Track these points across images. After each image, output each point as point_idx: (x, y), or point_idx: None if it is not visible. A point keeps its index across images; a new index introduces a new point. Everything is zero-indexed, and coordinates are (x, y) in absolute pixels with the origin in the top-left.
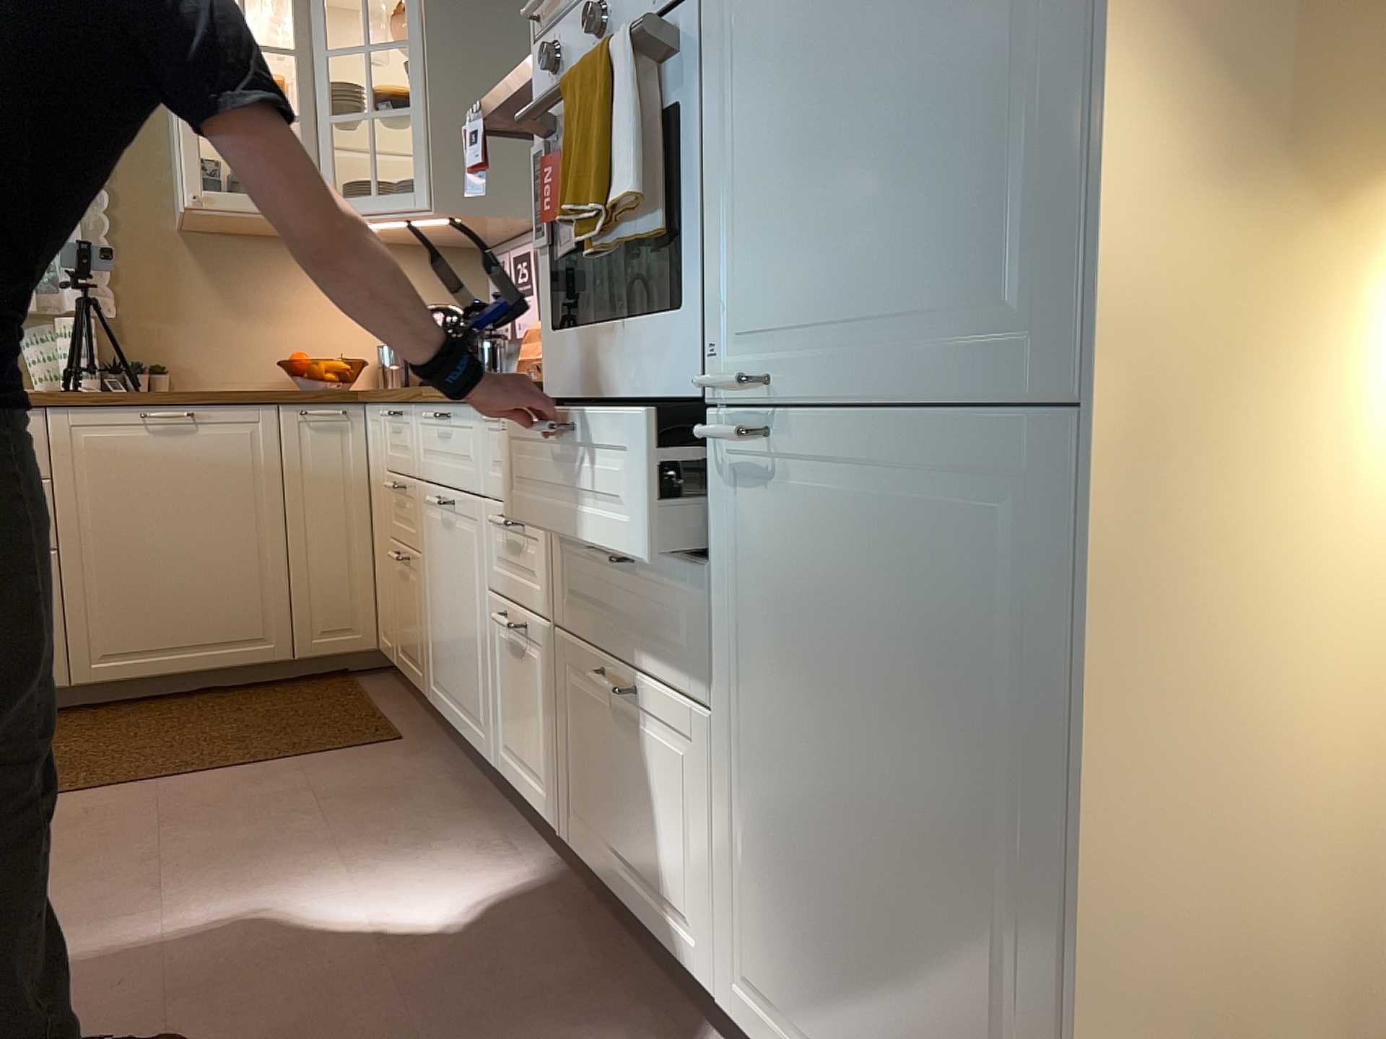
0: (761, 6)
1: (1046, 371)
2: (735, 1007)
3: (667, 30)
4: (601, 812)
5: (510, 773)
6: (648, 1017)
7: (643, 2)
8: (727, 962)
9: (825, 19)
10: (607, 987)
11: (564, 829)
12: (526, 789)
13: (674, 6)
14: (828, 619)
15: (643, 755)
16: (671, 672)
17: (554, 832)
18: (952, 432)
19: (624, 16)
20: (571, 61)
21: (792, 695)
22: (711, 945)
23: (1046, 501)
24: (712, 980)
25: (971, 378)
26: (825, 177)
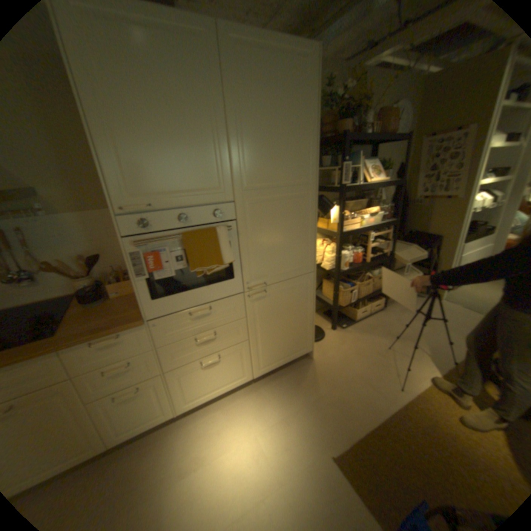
0: (256, 227)
1: (308, 270)
2: (257, 375)
3: (232, 229)
4: (200, 391)
5: (125, 438)
6: (235, 401)
7: (206, 218)
8: (254, 371)
9: (272, 232)
10: (223, 410)
11: (176, 413)
12: (143, 429)
13: (222, 221)
14: (276, 309)
15: (220, 365)
16: (231, 343)
17: (168, 420)
18: (296, 279)
19: (195, 219)
20: (154, 225)
21: (269, 323)
22: (248, 374)
23: (308, 281)
24: (249, 378)
25: (299, 273)
26: (273, 253)
